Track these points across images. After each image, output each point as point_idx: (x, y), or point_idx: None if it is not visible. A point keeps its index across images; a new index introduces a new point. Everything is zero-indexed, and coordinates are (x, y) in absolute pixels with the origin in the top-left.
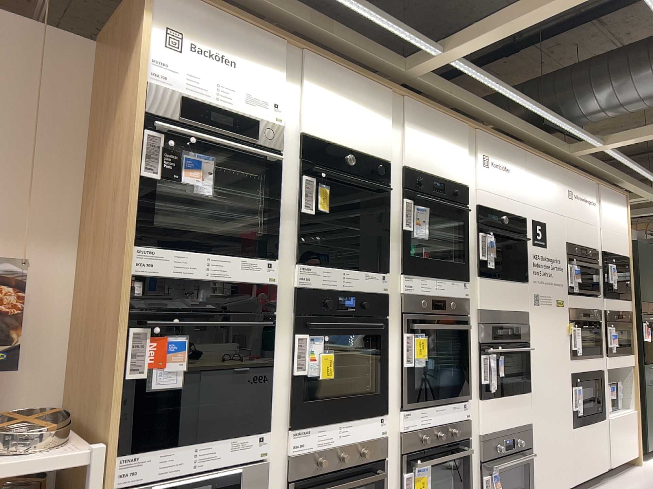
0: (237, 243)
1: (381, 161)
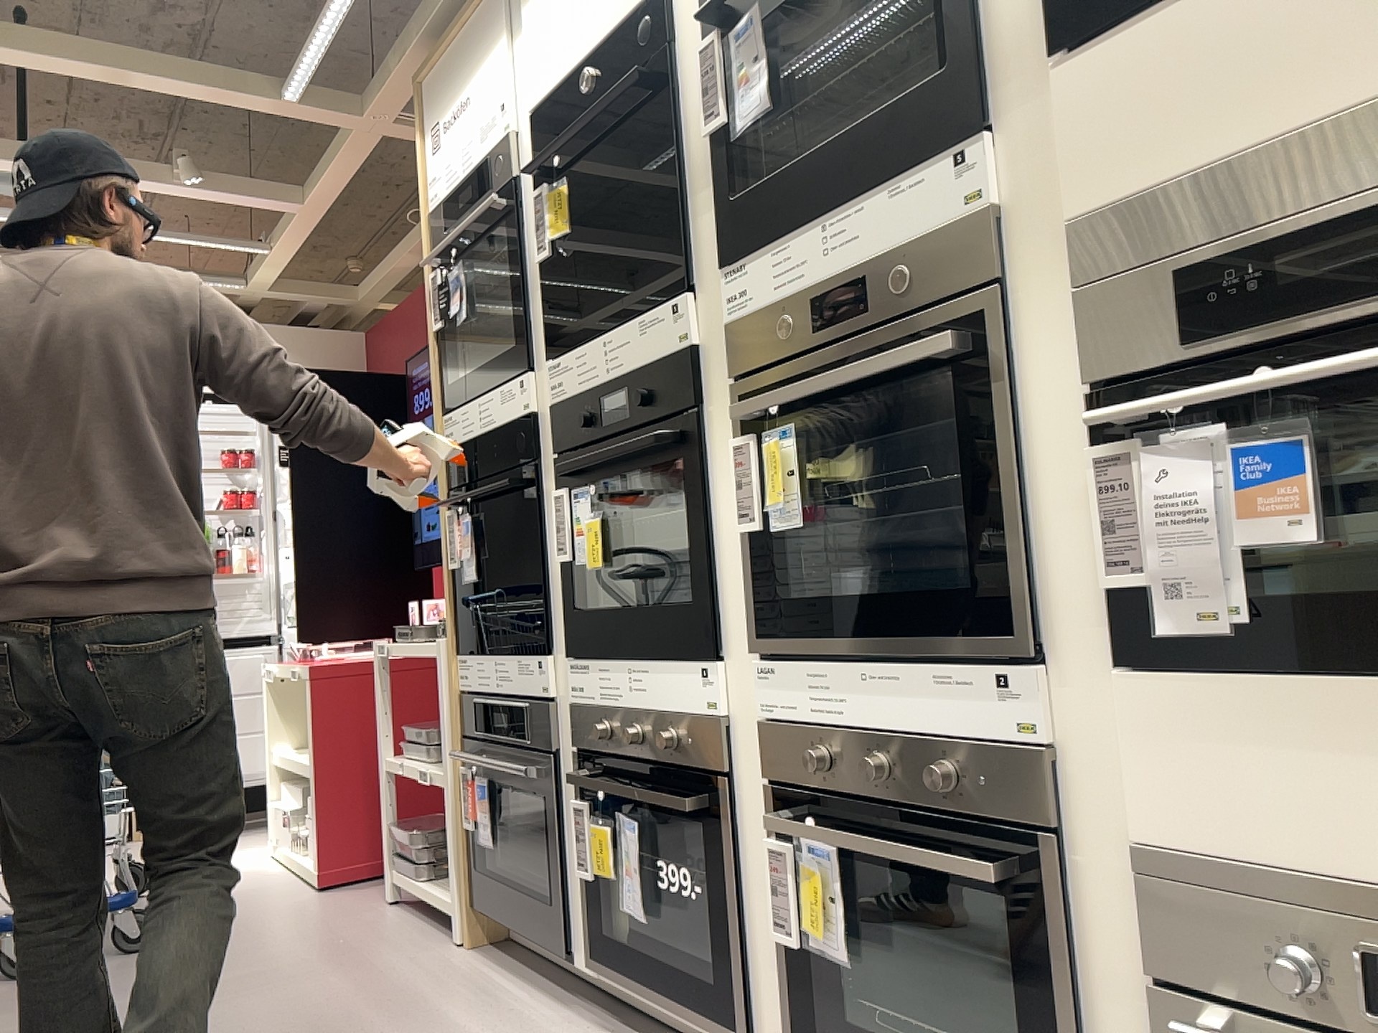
0: (491, 368)
1: None
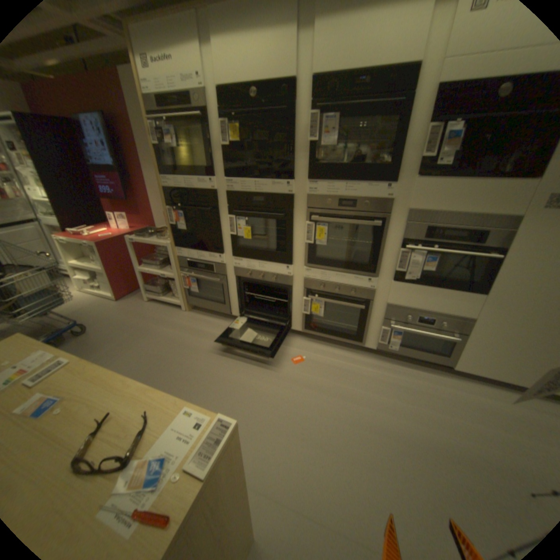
0: (191, 170)
1: (286, 76)
